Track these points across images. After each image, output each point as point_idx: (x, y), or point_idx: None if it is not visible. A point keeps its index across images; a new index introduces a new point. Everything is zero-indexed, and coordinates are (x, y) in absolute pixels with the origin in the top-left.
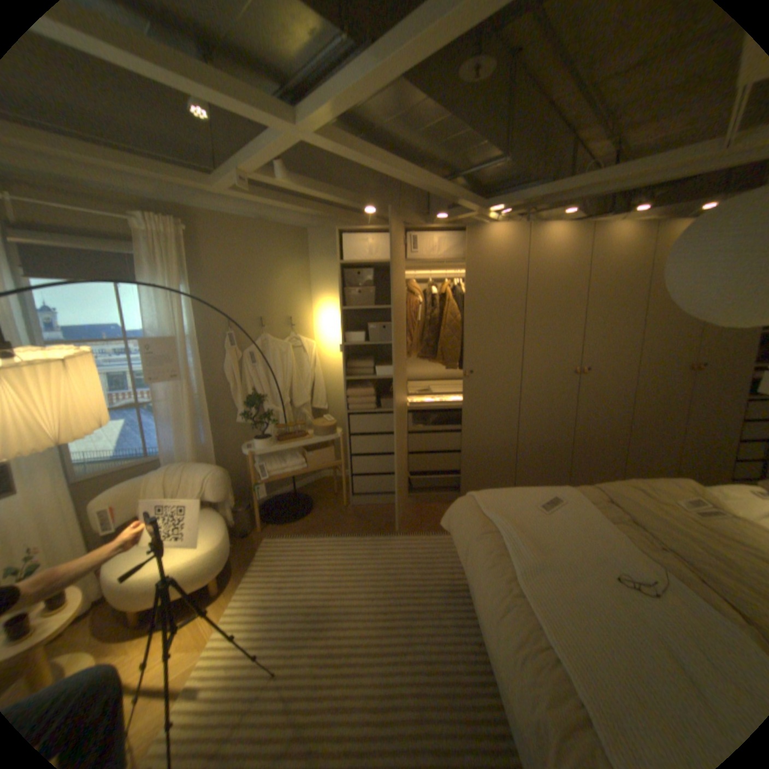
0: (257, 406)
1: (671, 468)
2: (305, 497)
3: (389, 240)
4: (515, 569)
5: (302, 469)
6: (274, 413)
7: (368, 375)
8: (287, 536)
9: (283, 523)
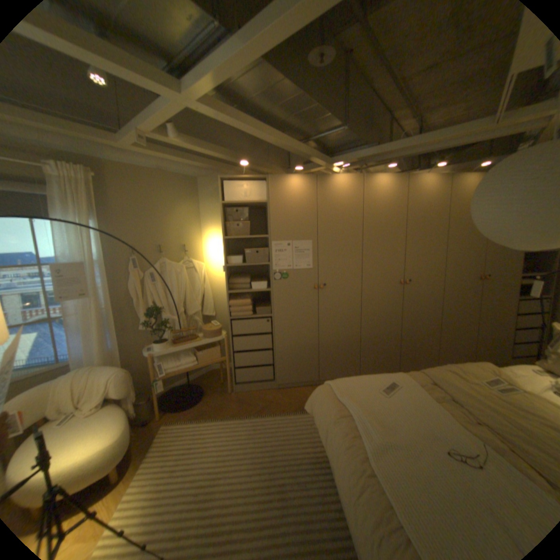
0: (155, 317)
1: (471, 351)
2: (198, 388)
3: (260, 186)
4: (367, 450)
5: (194, 366)
6: (171, 321)
7: (246, 289)
8: (181, 422)
9: (178, 411)
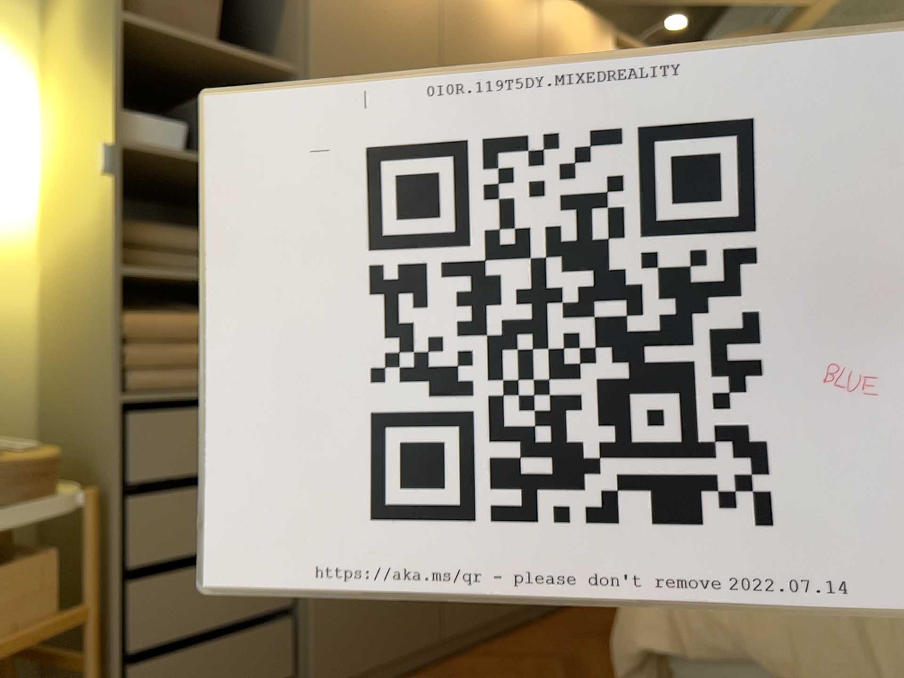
0: None
1: None
2: None
3: None
4: None
5: None
6: None
7: (181, 275)
8: None
9: None
